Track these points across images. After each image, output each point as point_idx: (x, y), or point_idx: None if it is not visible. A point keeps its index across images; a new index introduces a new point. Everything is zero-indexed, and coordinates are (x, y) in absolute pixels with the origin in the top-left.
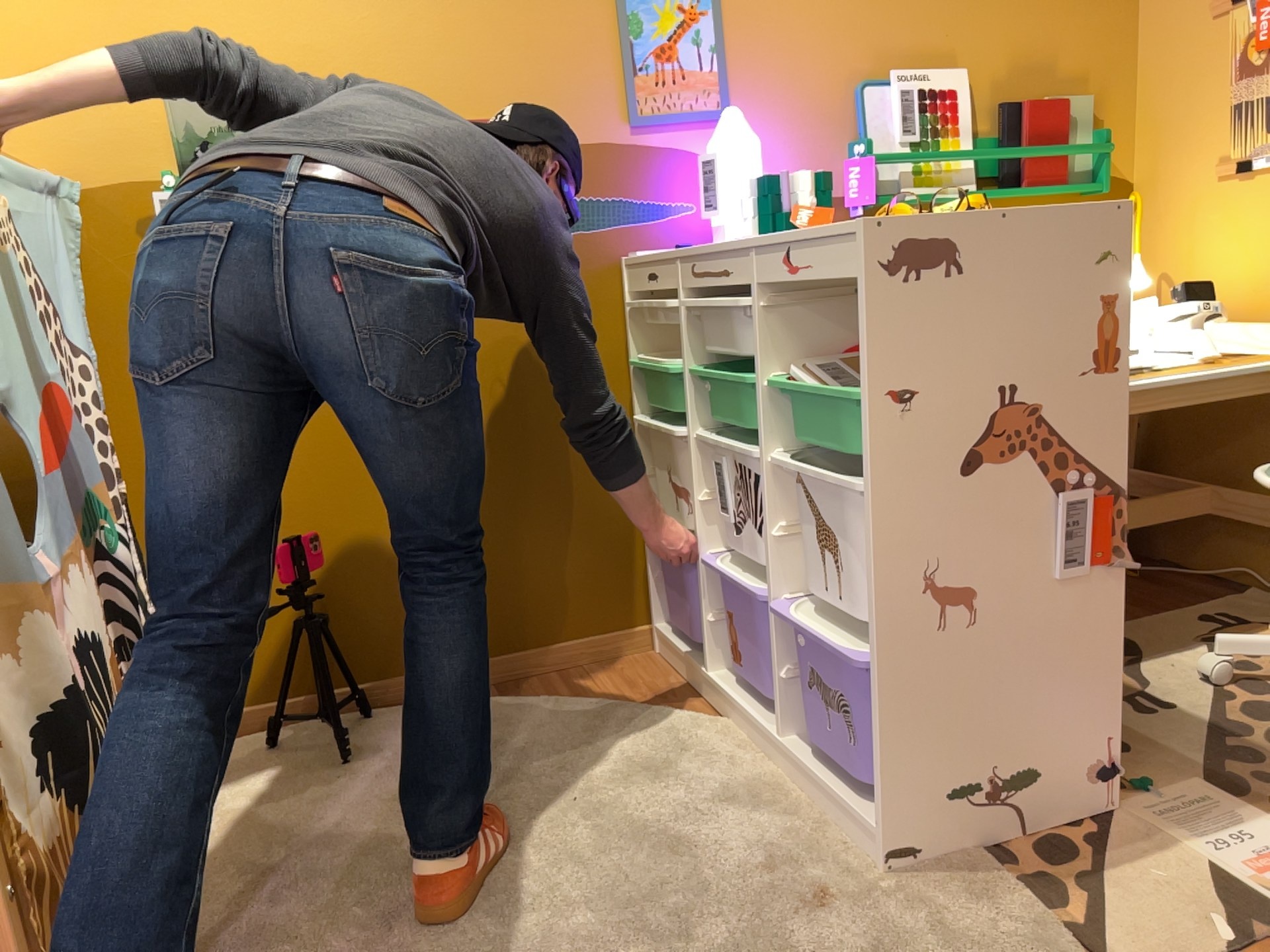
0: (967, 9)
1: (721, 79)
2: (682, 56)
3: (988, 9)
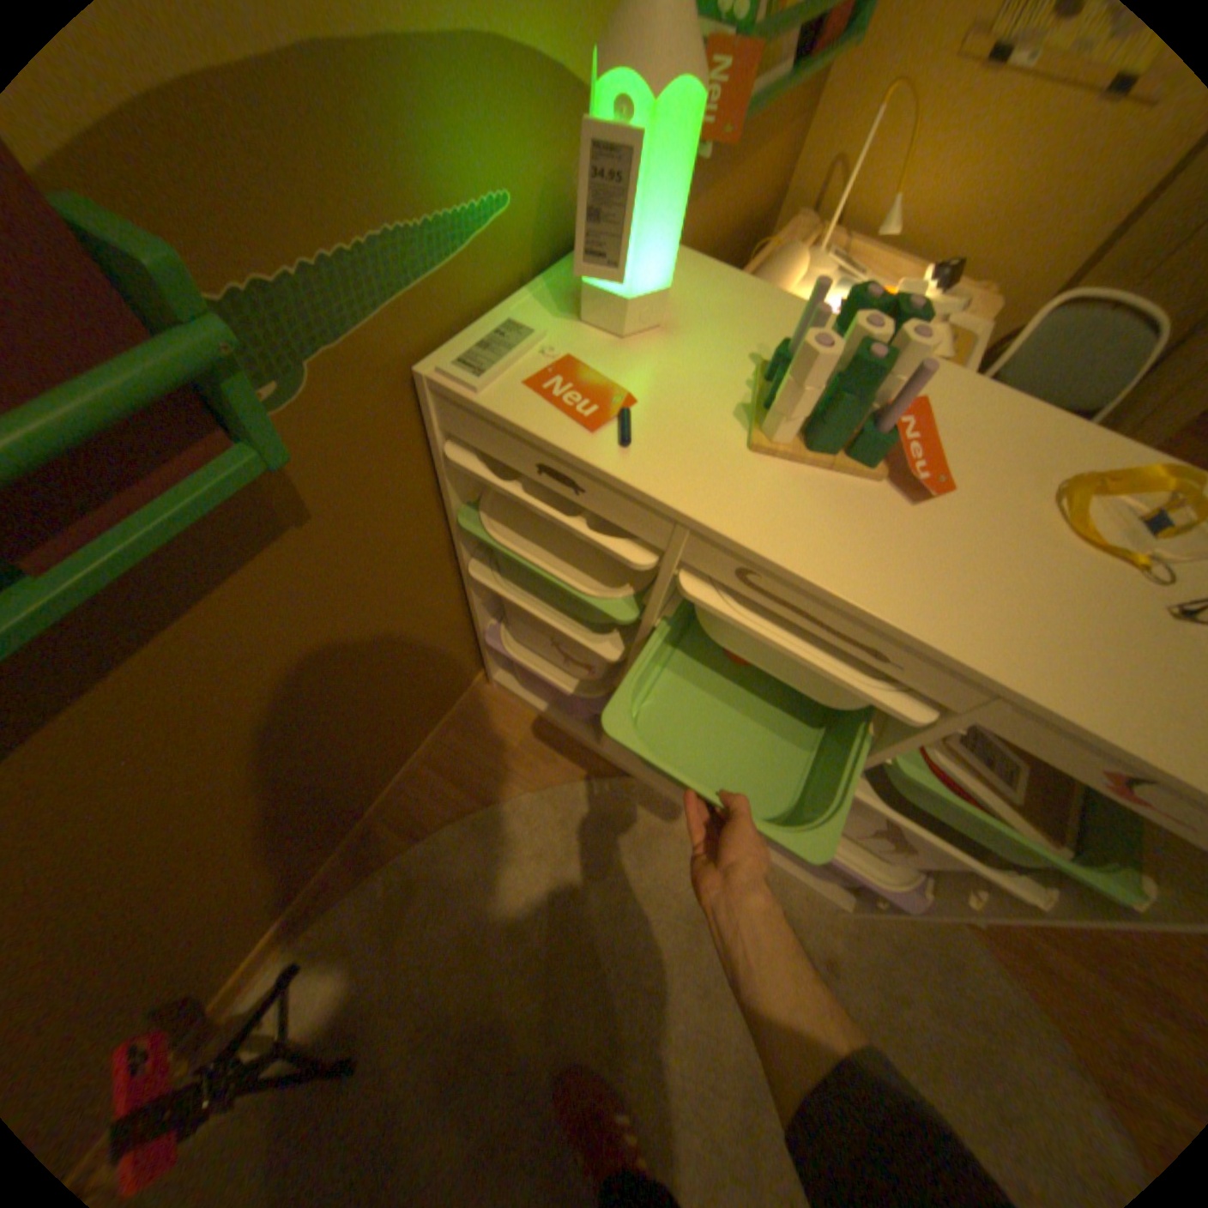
0: None
1: None
2: None
3: None
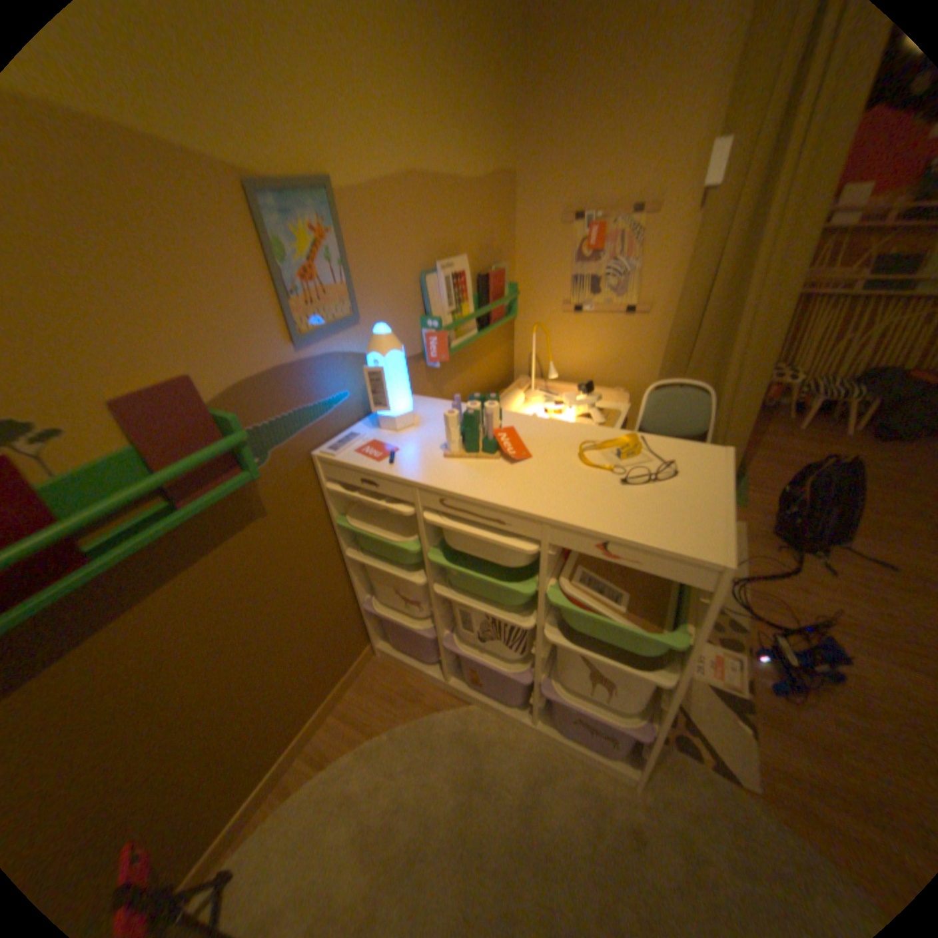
0: (462, 210)
1: (350, 287)
2: (320, 271)
3: (470, 209)
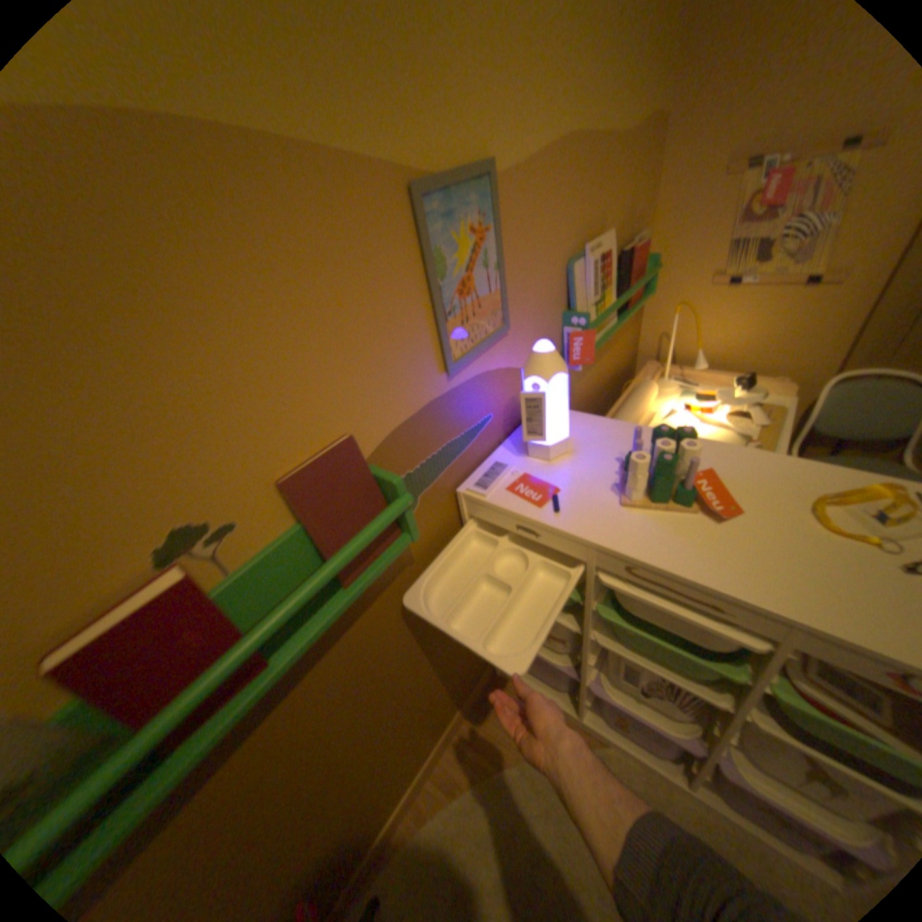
0: (614, 174)
1: (504, 295)
2: (478, 282)
3: (621, 171)
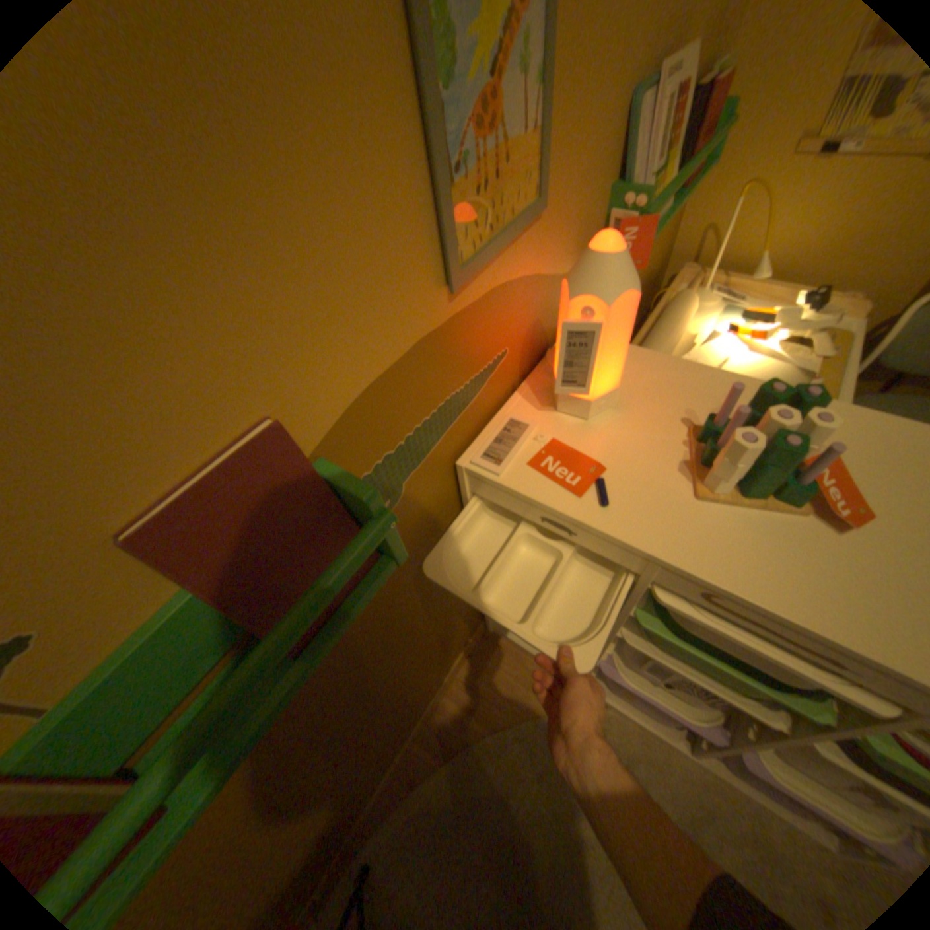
0: None
1: (547, 137)
2: (510, 103)
3: None
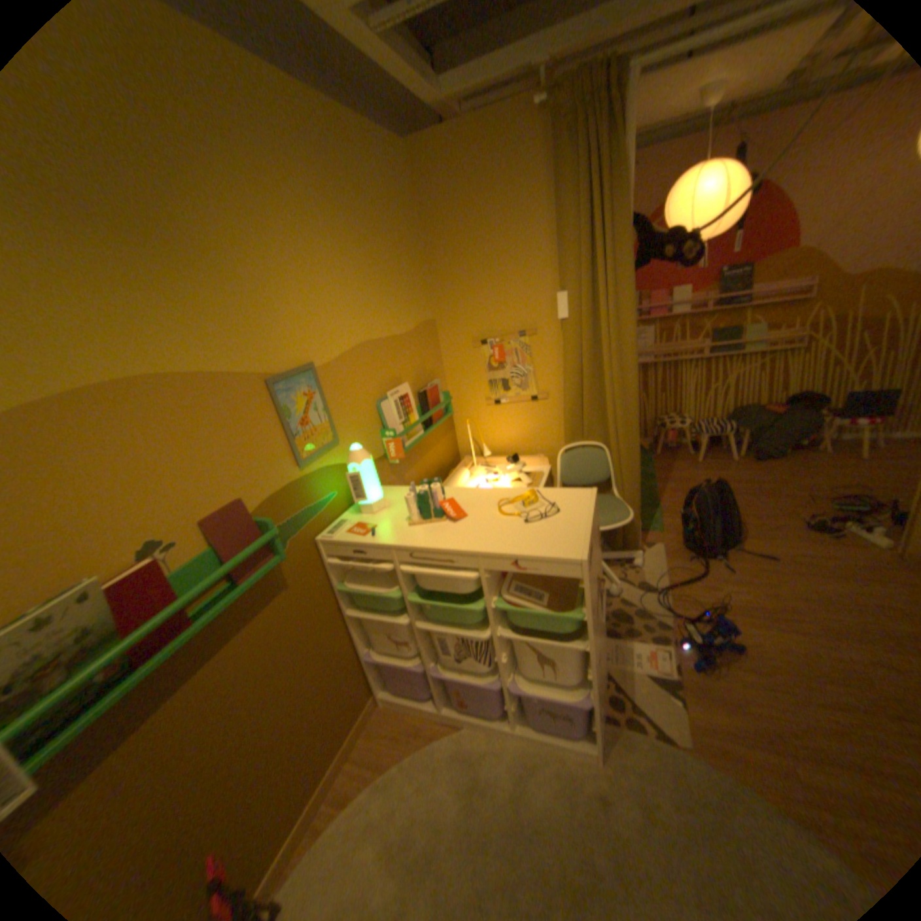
0: (399, 356)
1: (331, 424)
2: (312, 419)
3: (405, 354)
